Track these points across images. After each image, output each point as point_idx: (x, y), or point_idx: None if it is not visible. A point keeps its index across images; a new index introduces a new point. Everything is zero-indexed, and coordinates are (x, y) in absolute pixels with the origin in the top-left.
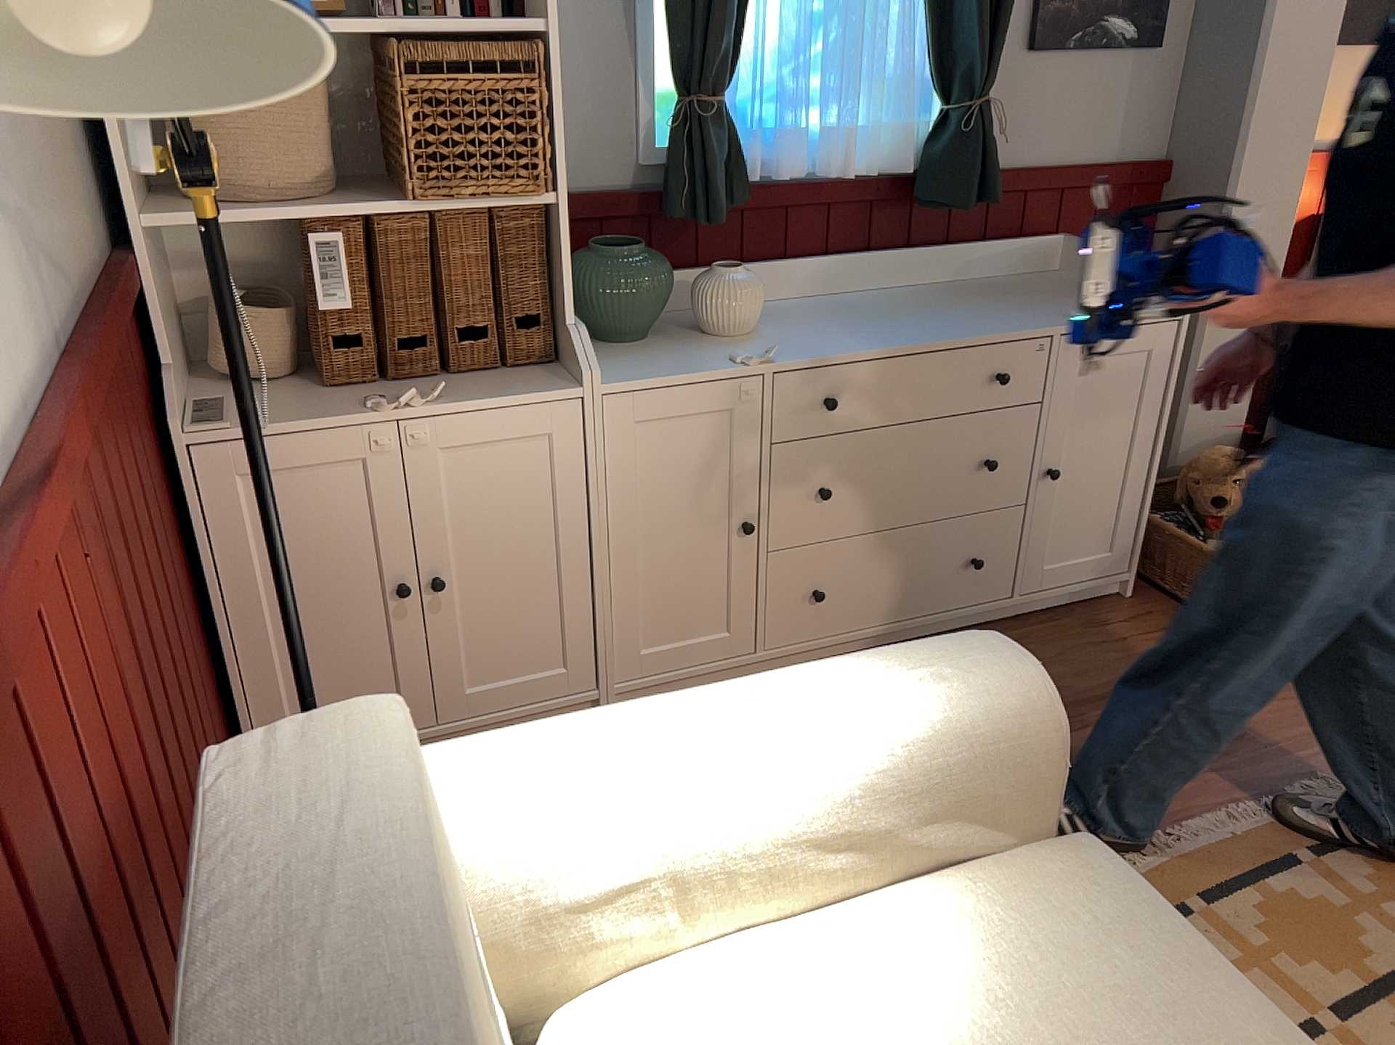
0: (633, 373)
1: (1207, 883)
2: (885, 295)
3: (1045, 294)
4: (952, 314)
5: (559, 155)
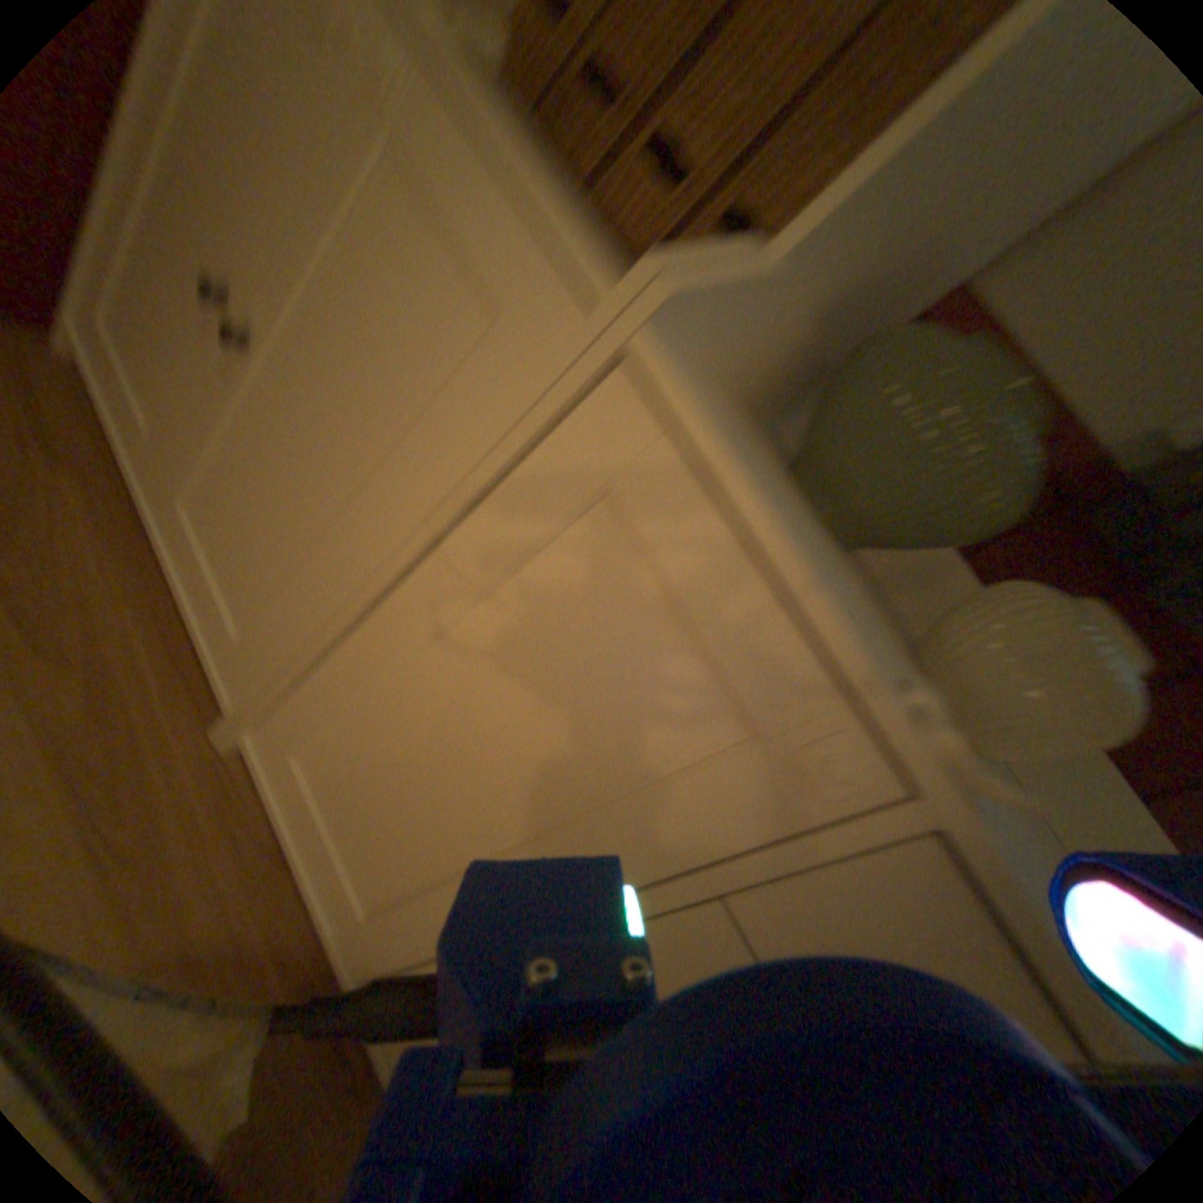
0: (745, 447)
1: None
2: None
3: None
4: None
5: None
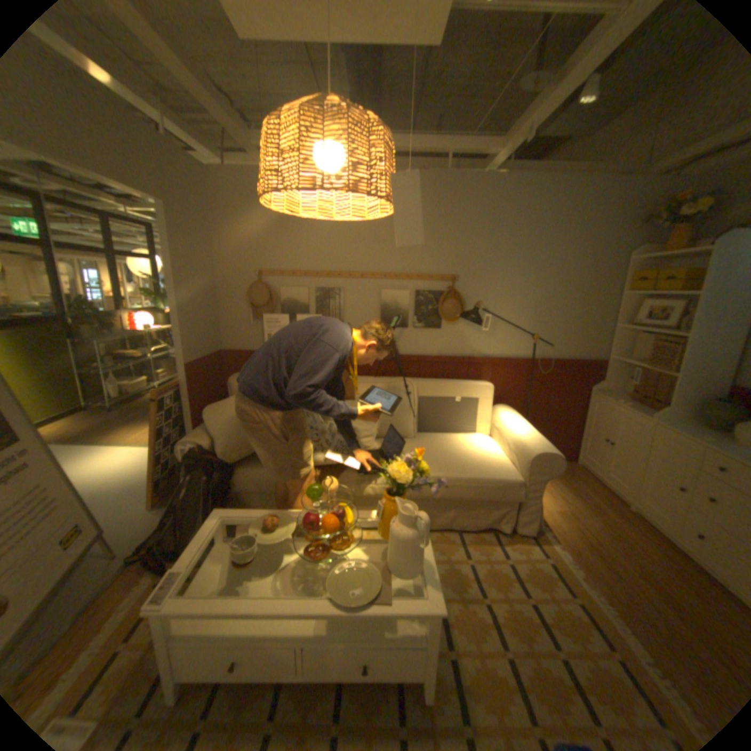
0: (674, 426)
1: (593, 614)
2: None
3: None
4: None
5: (684, 365)
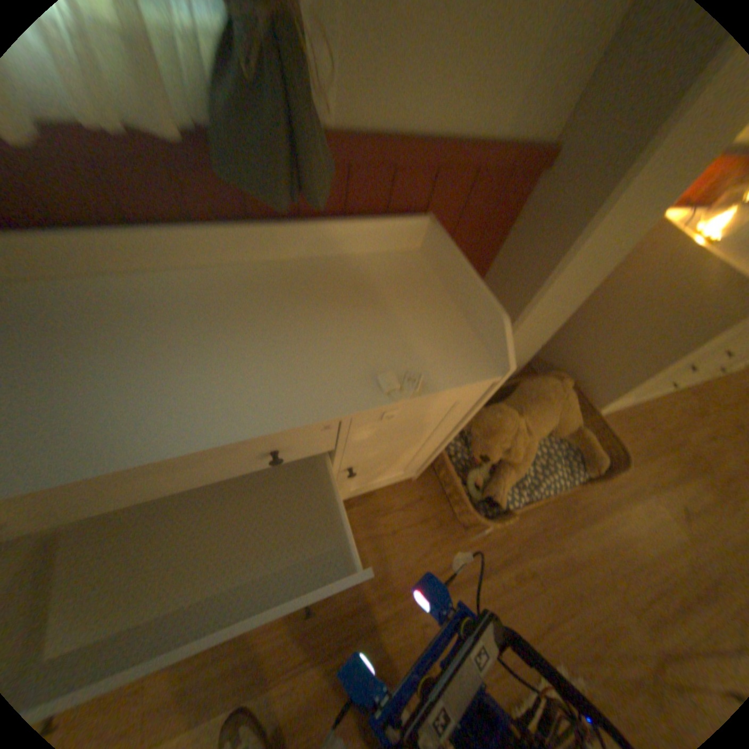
0: None
1: None
2: (203, 281)
3: (379, 305)
4: (246, 347)
5: None
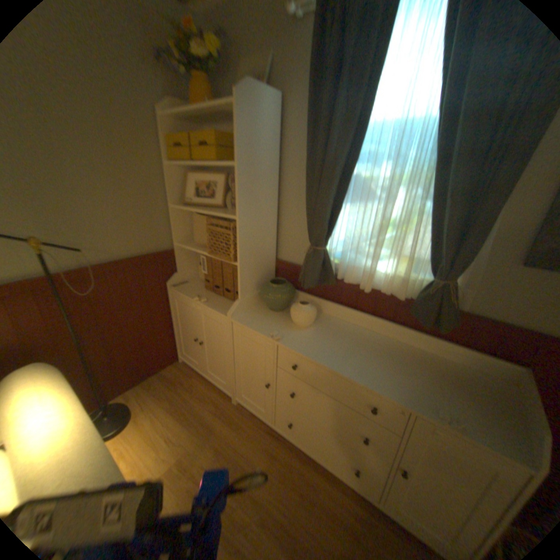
0: (246, 320)
1: None
2: (386, 342)
3: (464, 390)
4: (388, 367)
5: (240, 252)
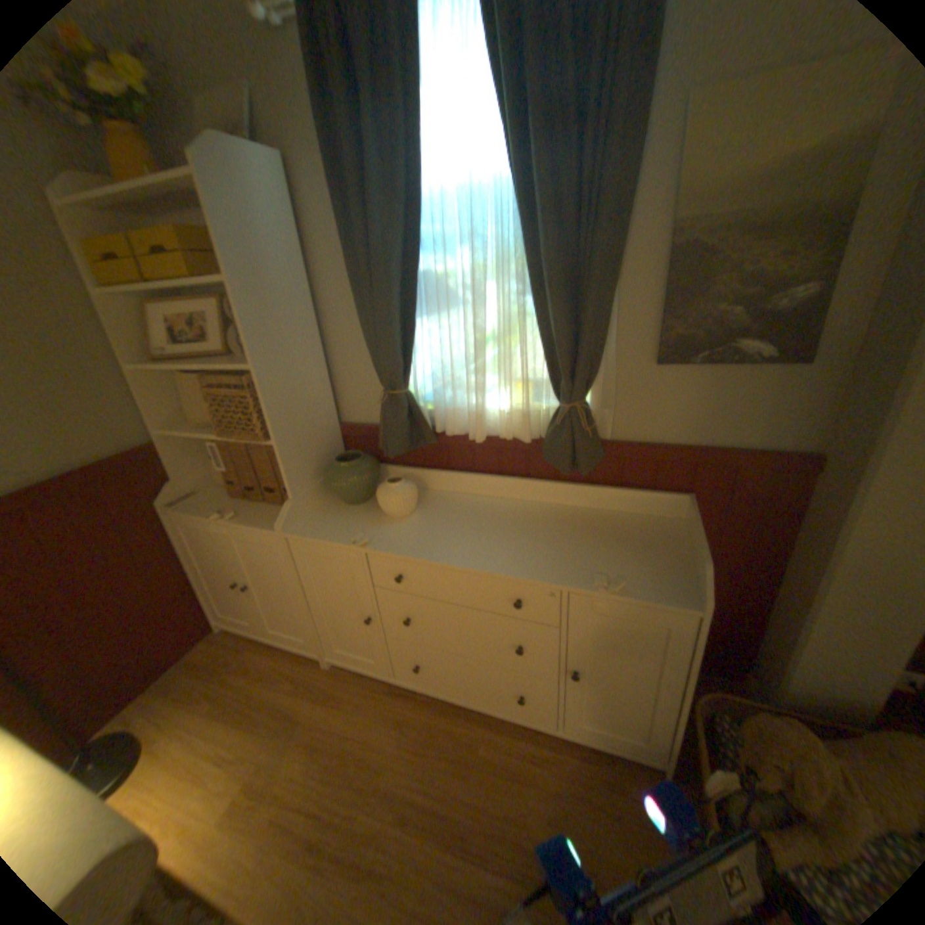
0: (309, 530)
1: None
2: (523, 508)
3: (624, 543)
4: (527, 541)
5: (271, 424)
